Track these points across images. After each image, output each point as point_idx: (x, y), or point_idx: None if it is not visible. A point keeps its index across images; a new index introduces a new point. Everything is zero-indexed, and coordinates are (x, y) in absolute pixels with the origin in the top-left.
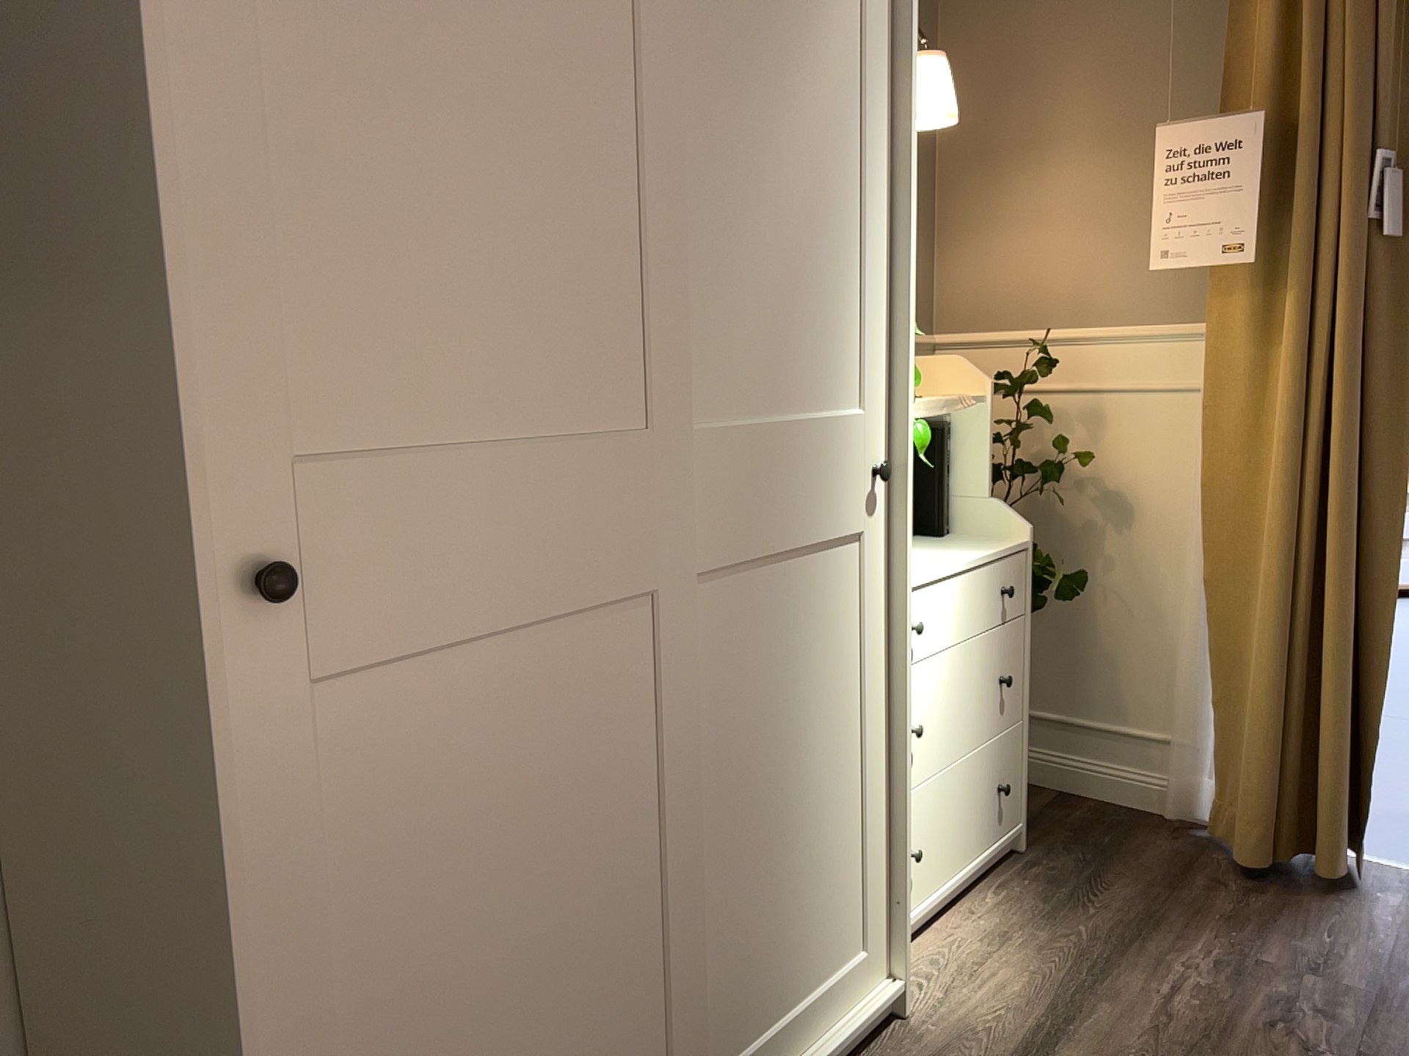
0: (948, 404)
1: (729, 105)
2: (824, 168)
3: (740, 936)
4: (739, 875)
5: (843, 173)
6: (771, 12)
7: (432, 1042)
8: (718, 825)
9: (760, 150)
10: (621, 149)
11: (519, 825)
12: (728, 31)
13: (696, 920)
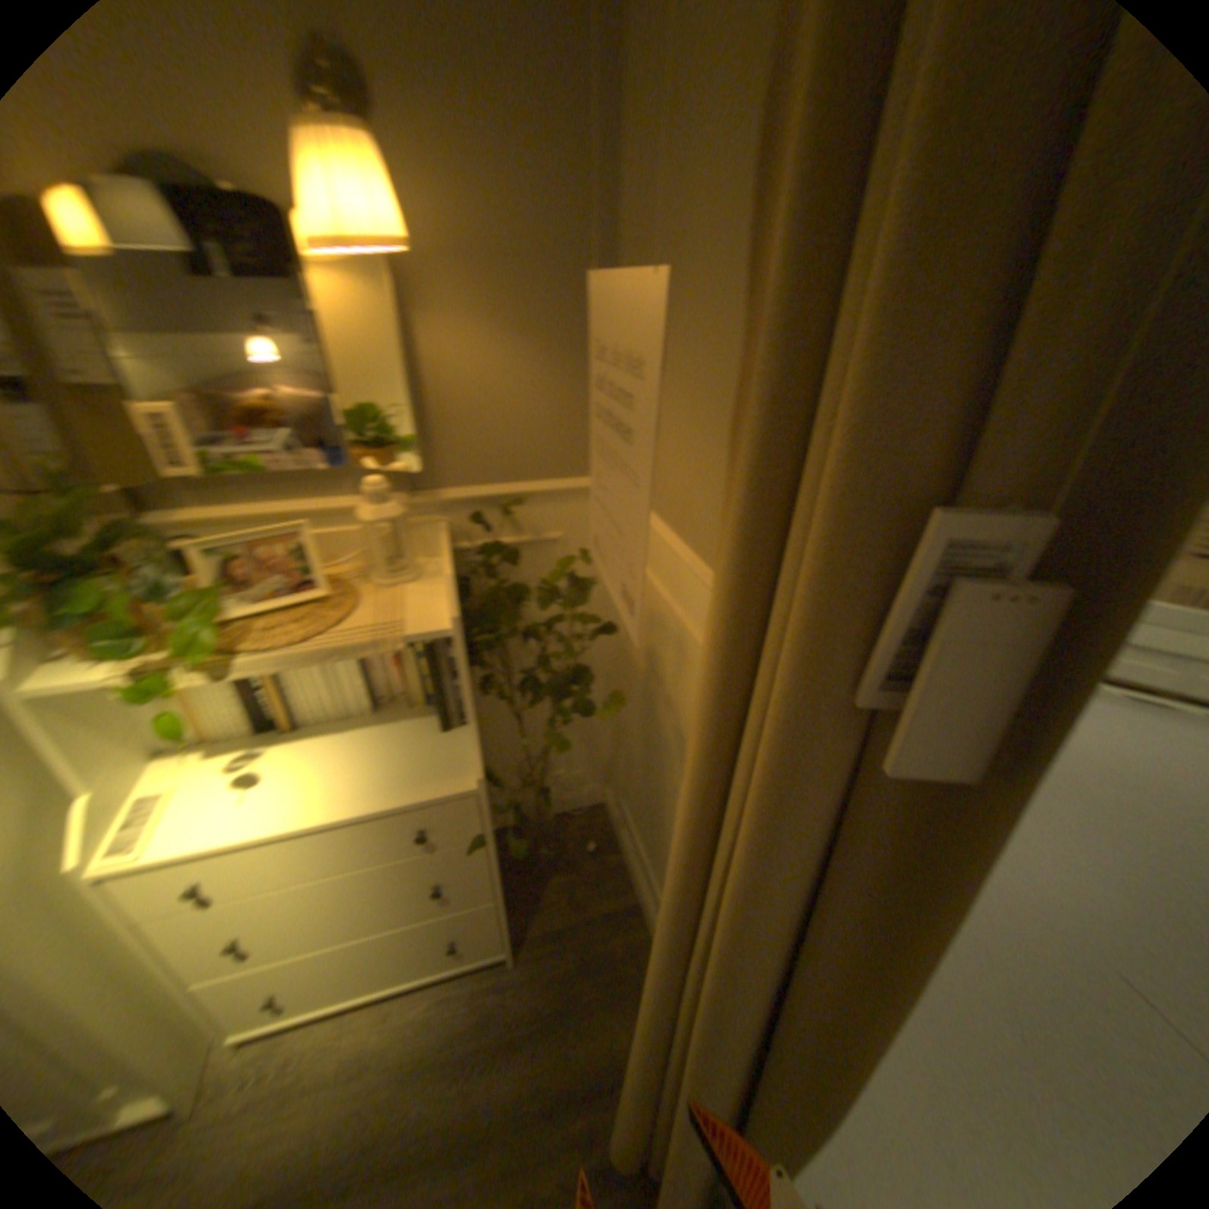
0: (427, 620)
1: None
2: None
3: None
4: None
5: None
6: None
7: None
8: None
9: None
10: None
11: None
12: None
13: None
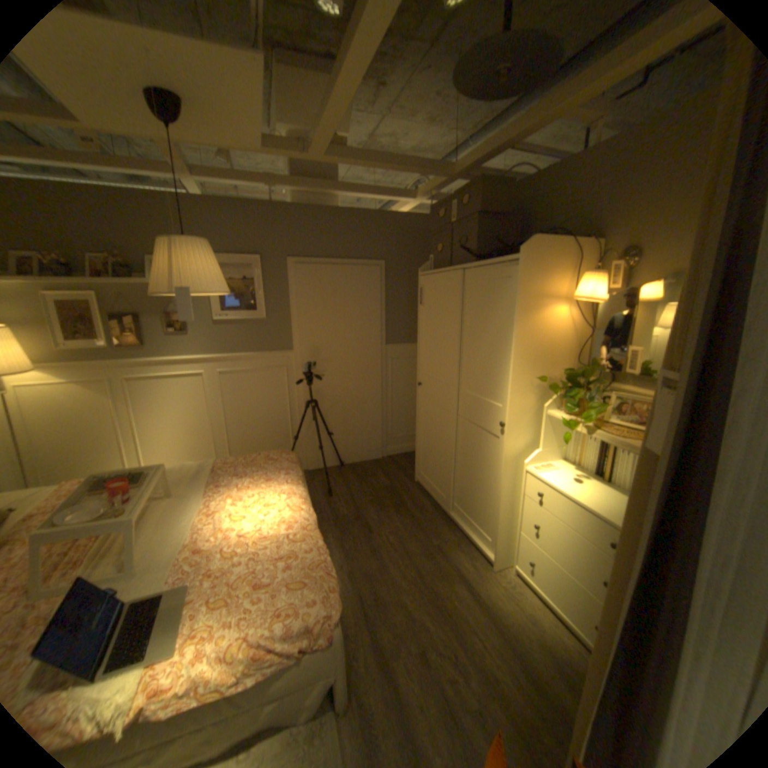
0: None
1: (473, 323)
2: (498, 335)
3: (463, 495)
4: (463, 483)
5: (505, 336)
6: (485, 300)
7: (423, 445)
8: (460, 467)
9: (480, 332)
10: (449, 335)
11: (432, 429)
12: (474, 308)
13: (449, 474)
